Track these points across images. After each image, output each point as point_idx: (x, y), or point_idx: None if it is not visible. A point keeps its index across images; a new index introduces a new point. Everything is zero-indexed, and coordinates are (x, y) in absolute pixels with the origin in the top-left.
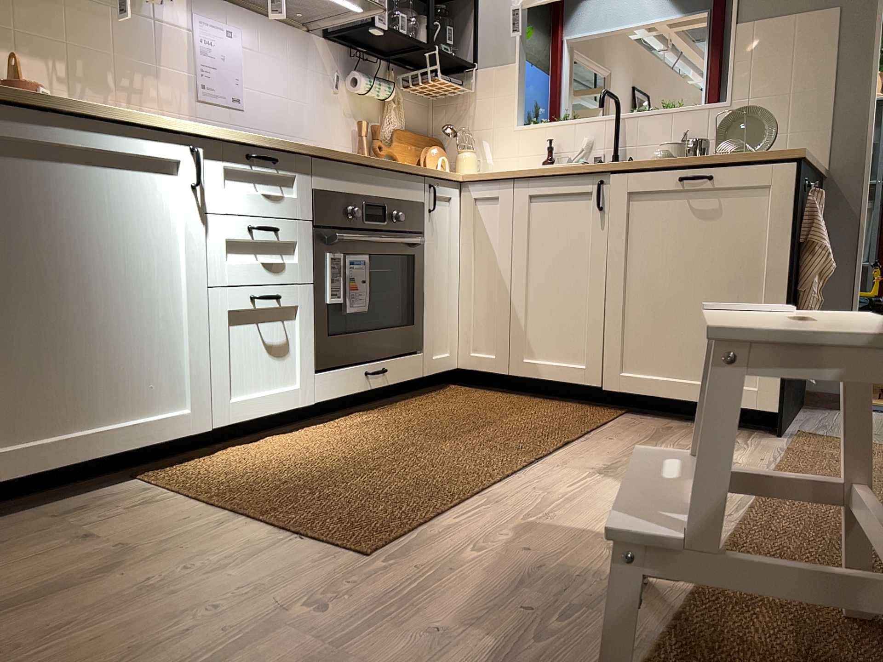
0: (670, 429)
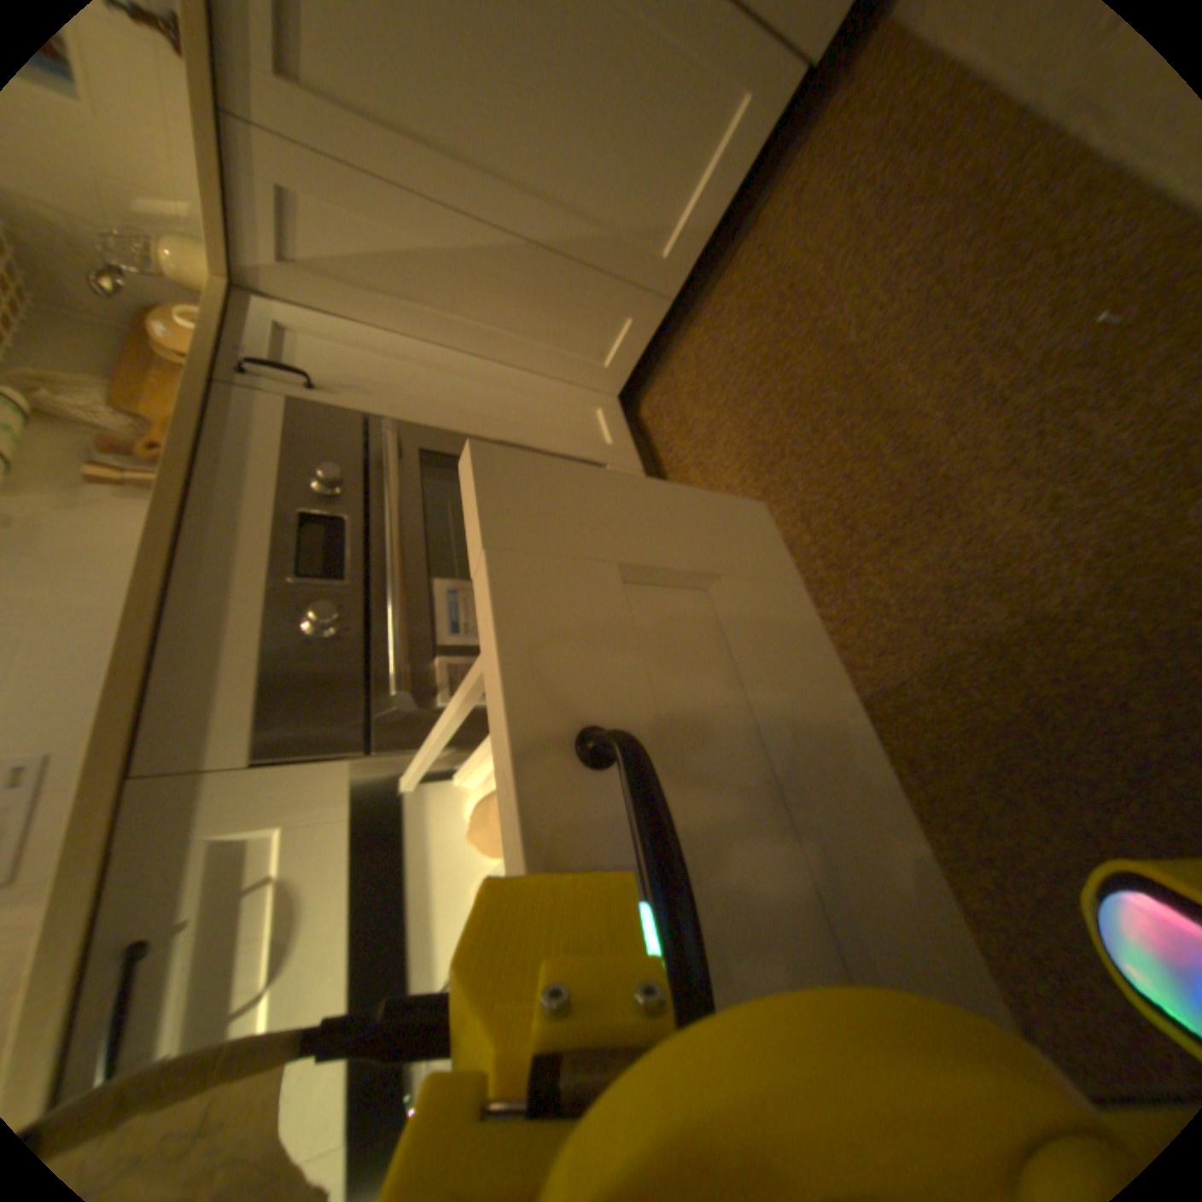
0: None
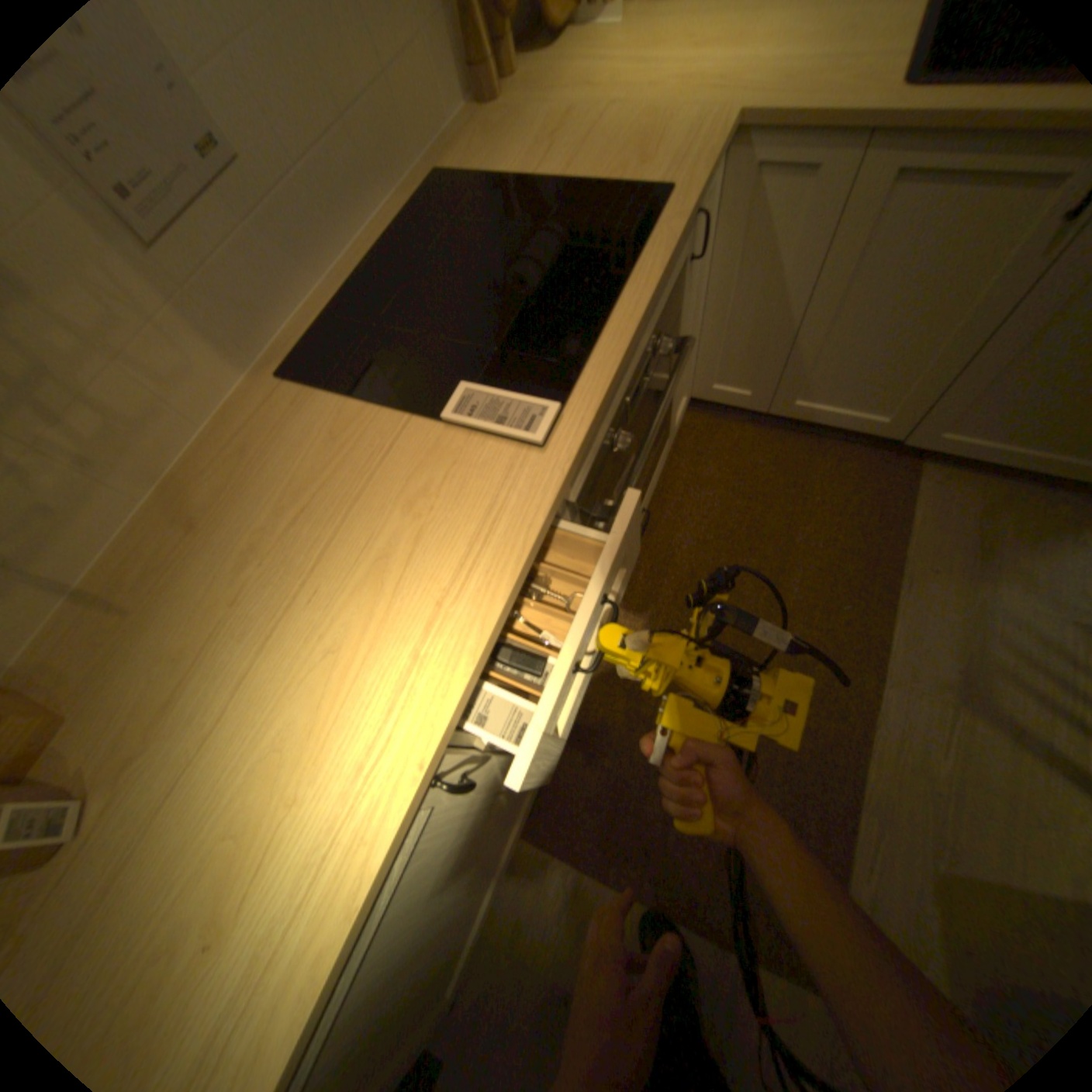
0: (993, 522)
